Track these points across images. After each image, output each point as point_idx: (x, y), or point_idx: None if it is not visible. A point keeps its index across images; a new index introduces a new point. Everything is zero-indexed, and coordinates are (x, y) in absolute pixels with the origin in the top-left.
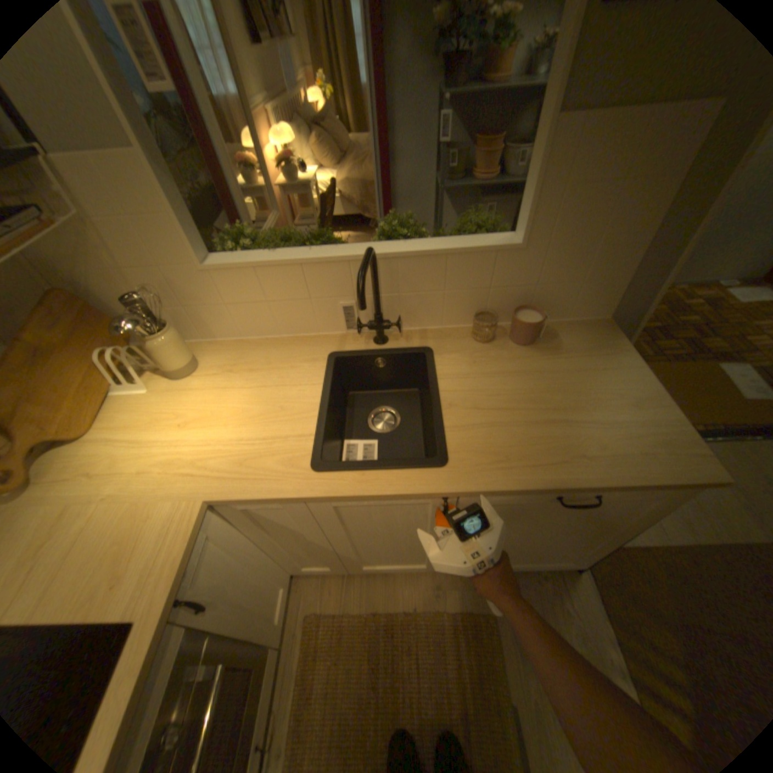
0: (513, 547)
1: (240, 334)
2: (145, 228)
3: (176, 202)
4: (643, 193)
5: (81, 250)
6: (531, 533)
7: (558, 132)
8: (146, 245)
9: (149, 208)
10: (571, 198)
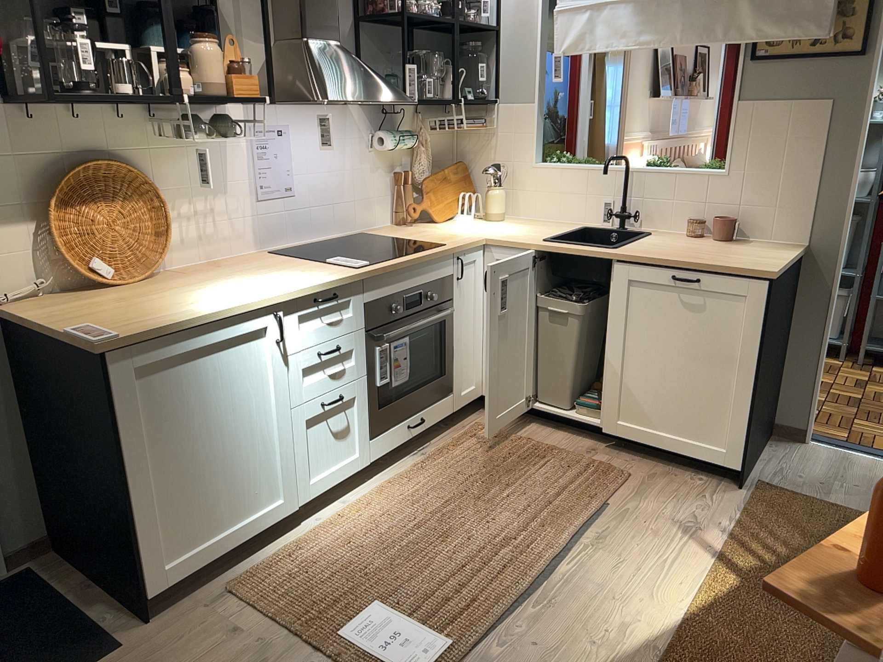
0: (663, 382)
1: (537, 216)
2: (520, 140)
3: (540, 131)
4: (803, 146)
5: (484, 149)
6: (673, 350)
7: (741, 110)
8: (515, 150)
9: (527, 131)
10: (756, 145)
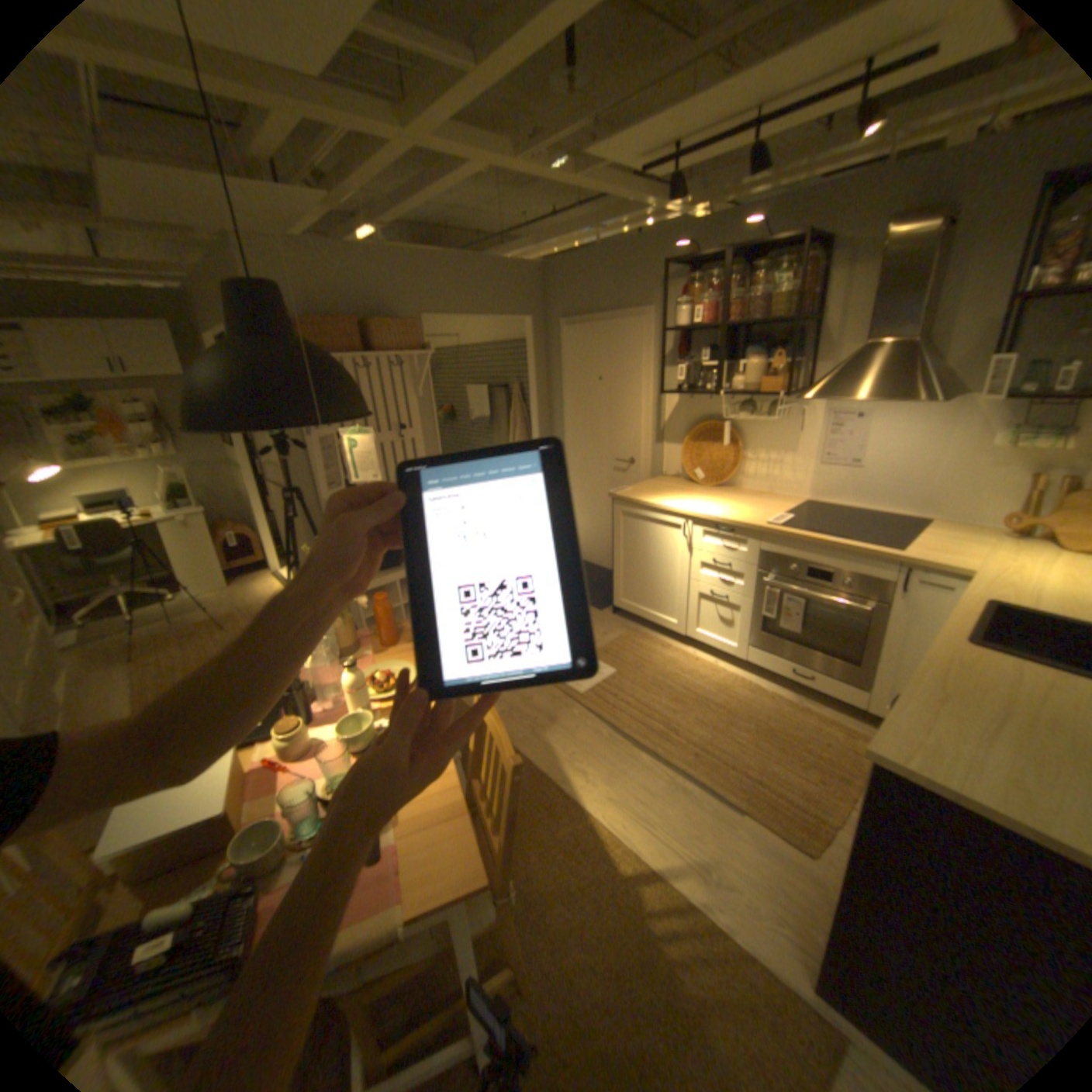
0: None
1: None
2: None
3: None
4: None
5: None
6: None
7: None
8: None
9: None
10: None
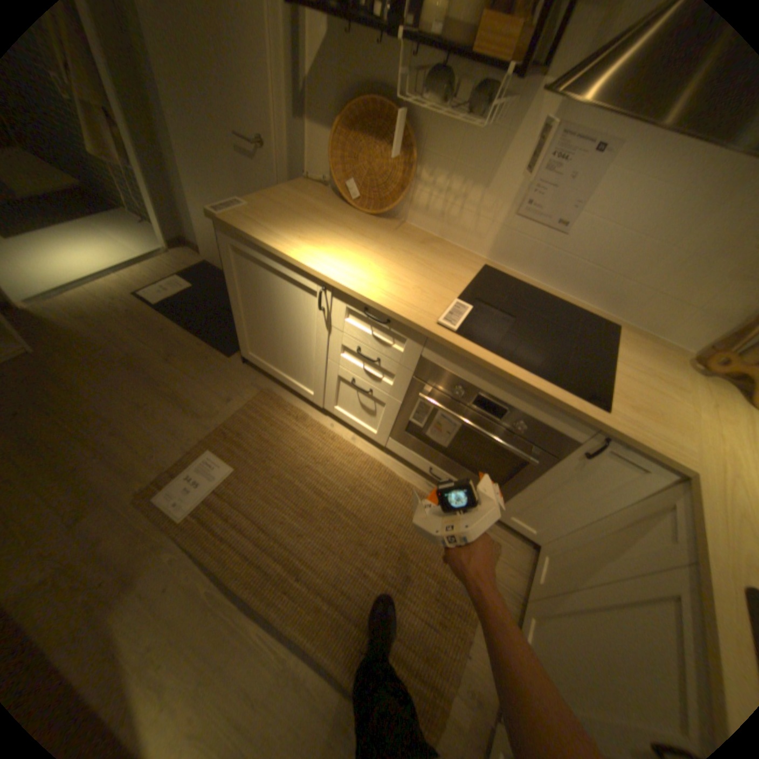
0: None
1: None
2: None
3: None
4: None
5: None
6: None
7: None
8: None
9: None
10: None
